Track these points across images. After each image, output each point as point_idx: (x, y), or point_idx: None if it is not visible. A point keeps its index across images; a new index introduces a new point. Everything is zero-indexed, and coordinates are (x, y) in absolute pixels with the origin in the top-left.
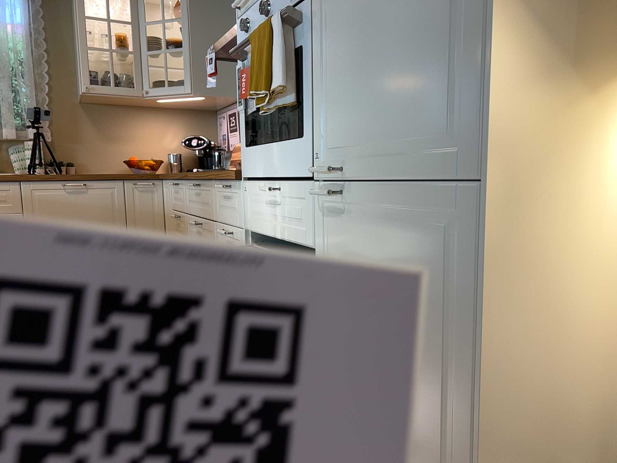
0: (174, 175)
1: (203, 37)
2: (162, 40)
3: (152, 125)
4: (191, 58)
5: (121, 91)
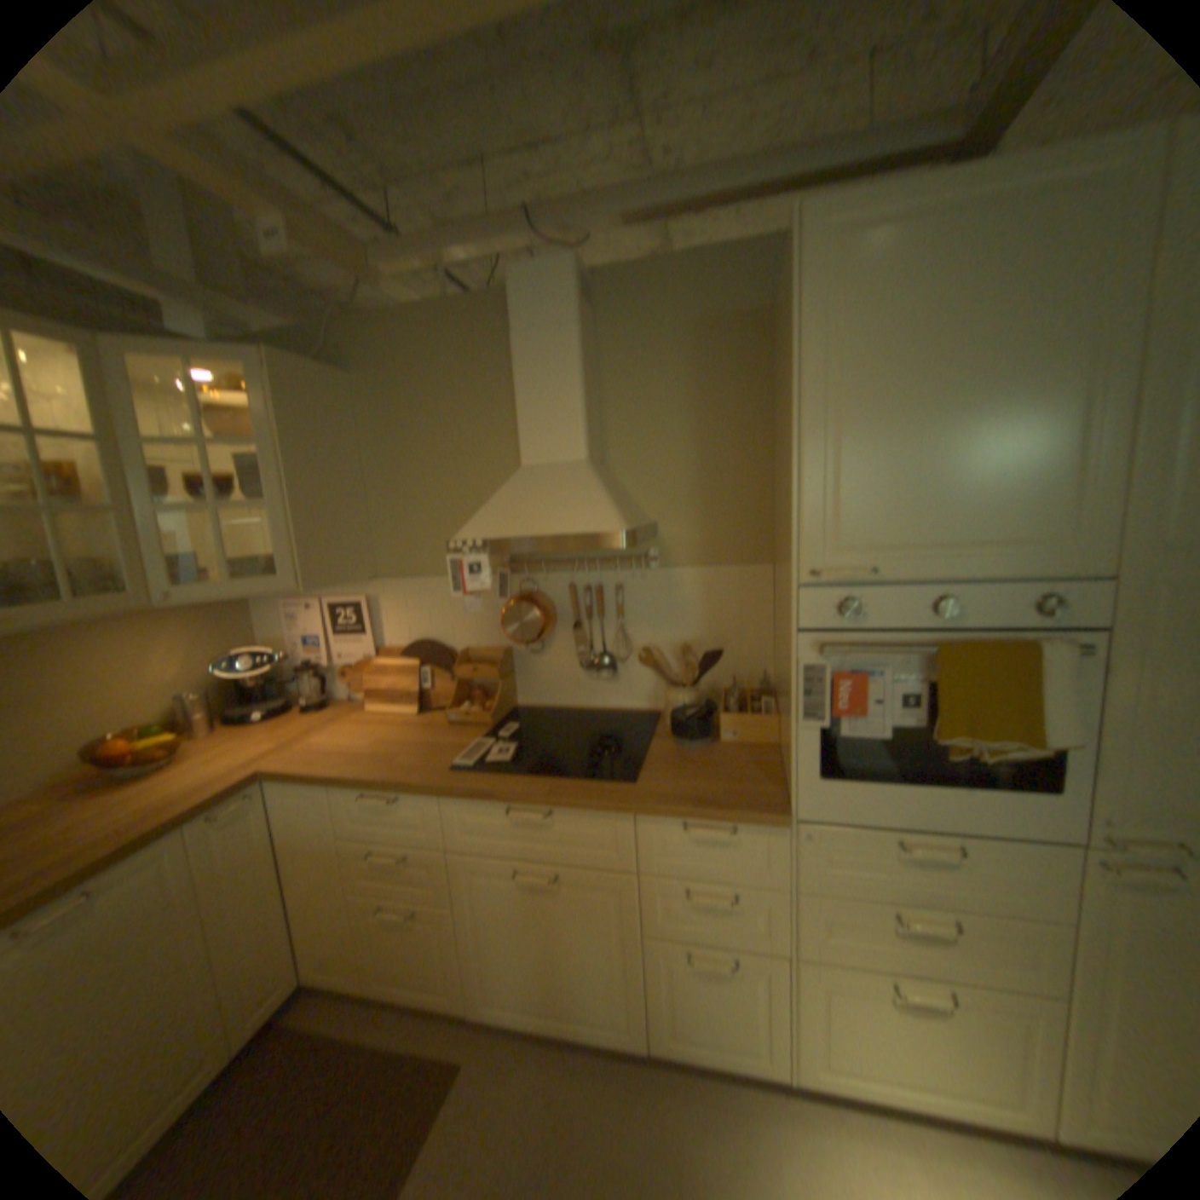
0: (384, 784)
1: (306, 476)
2: (165, 467)
3: (114, 646)
4: (290, 520)
5: (92, 603)
